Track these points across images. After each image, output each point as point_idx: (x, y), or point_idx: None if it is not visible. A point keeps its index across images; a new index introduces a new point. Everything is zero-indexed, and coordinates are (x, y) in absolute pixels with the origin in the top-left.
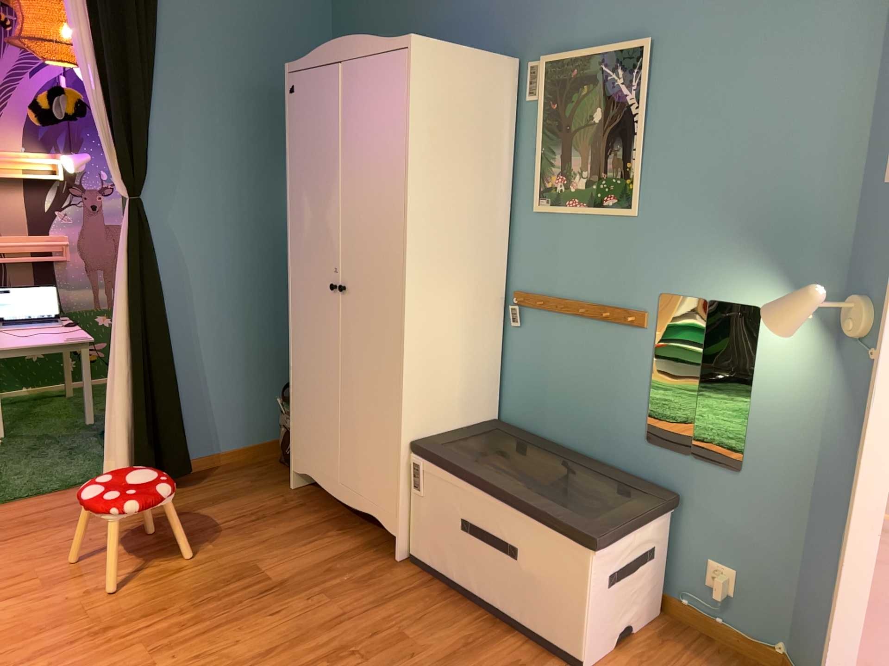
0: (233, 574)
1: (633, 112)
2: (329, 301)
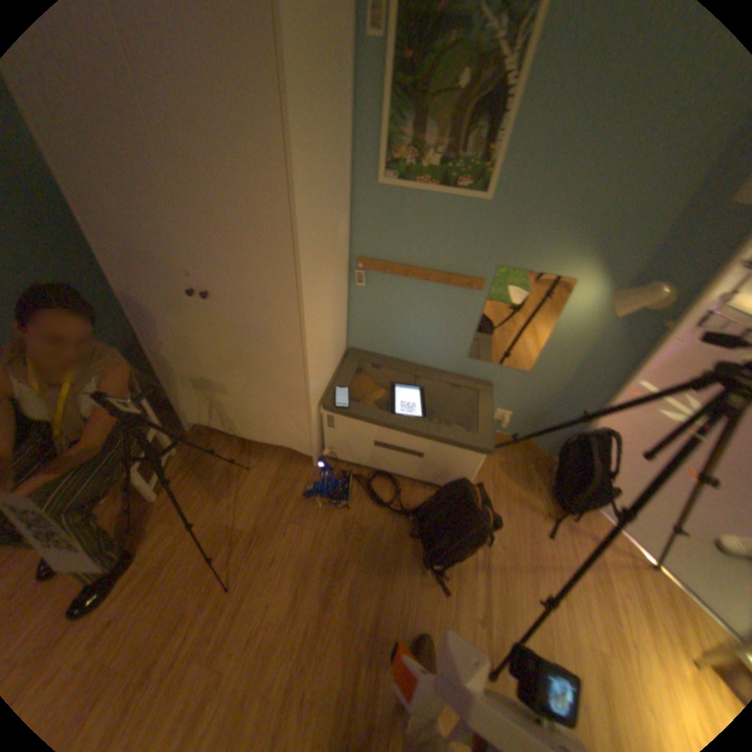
0: (210, 543)
1: (510, 83)
2: (187, 305)
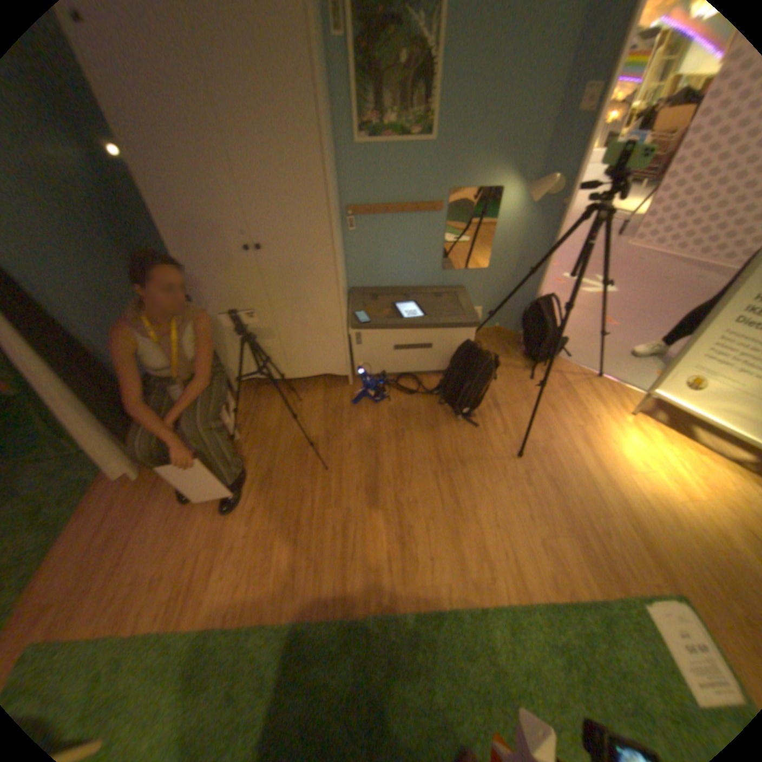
0: (298, 448)
1: (434, 56)
2: (242, 260)
